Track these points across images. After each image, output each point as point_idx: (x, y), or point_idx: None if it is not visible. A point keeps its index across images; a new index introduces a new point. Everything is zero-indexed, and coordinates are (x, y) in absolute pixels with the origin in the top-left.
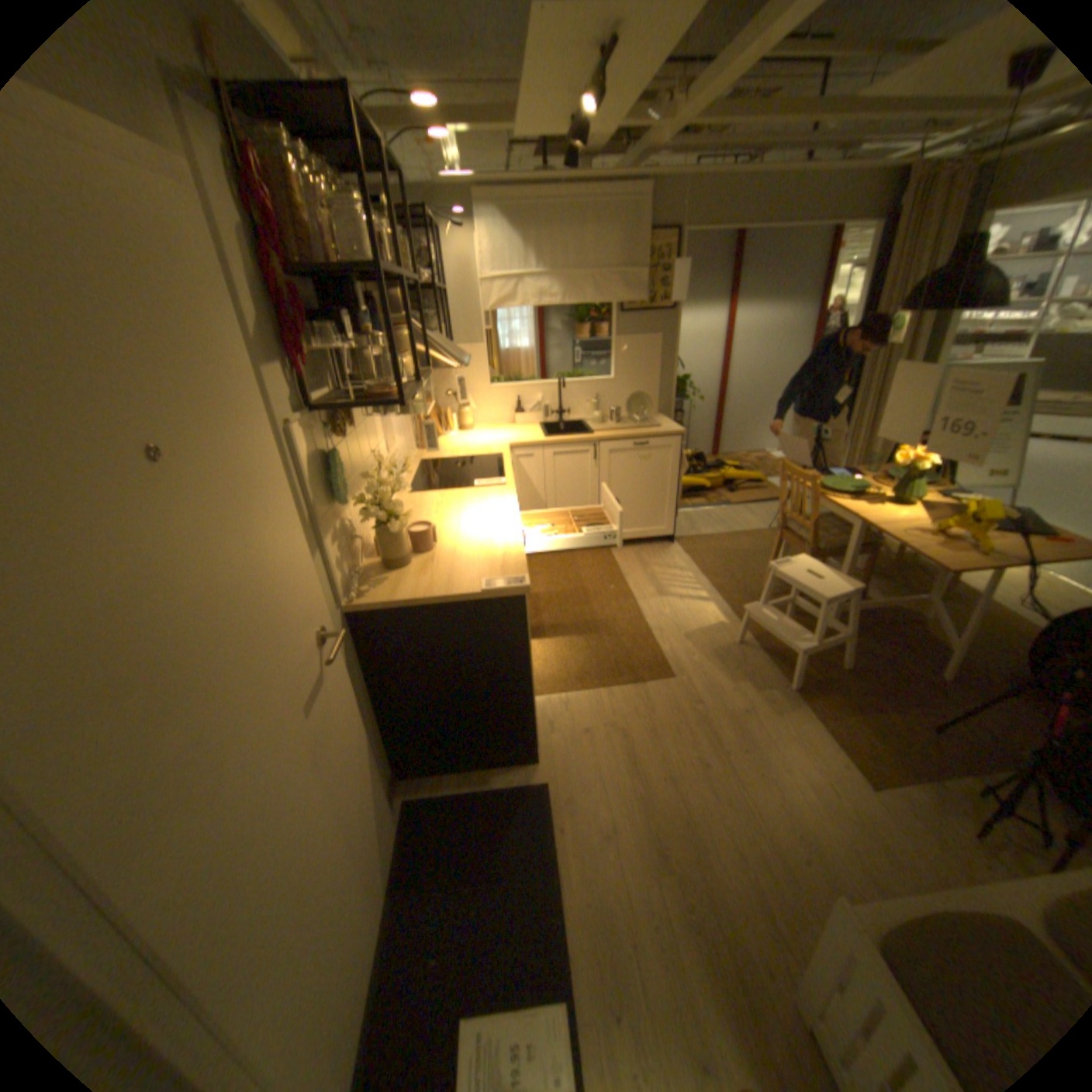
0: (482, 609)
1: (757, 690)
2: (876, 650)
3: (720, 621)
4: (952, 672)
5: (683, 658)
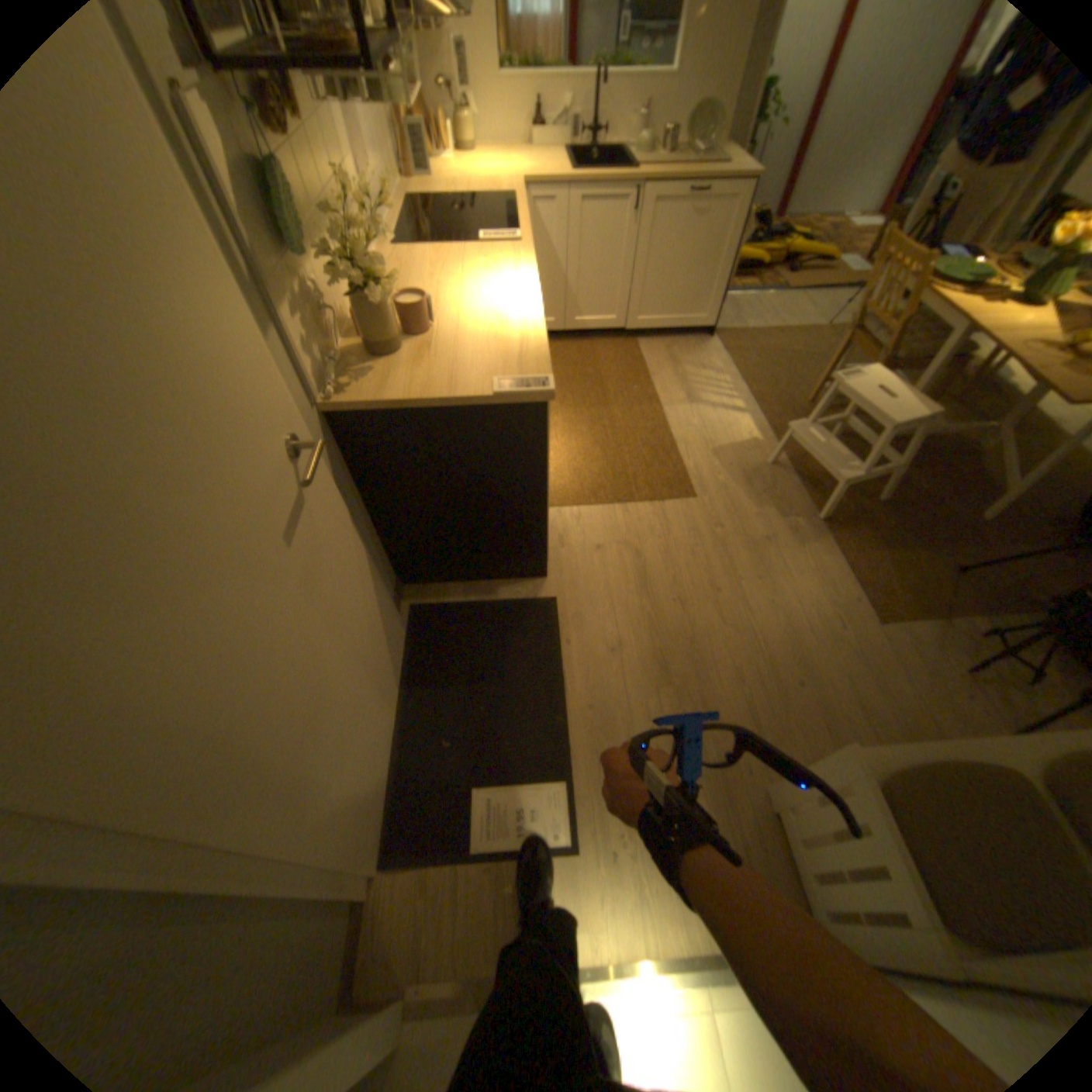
0: (493, 417)
1: (782, 515)
2: (920, 480)
3: (754, 437)
4: (995, 510)
5: (708, 477)
